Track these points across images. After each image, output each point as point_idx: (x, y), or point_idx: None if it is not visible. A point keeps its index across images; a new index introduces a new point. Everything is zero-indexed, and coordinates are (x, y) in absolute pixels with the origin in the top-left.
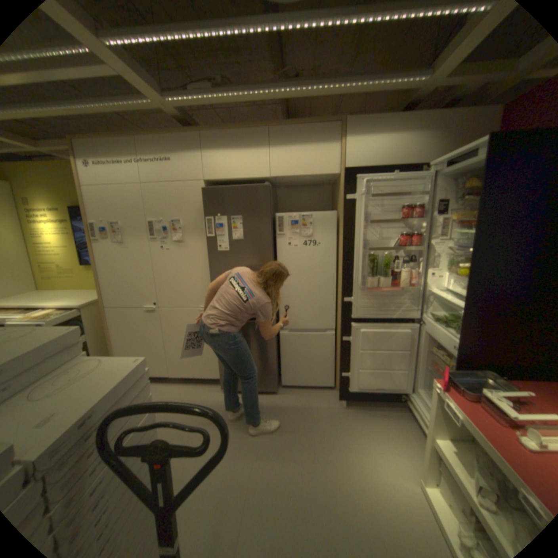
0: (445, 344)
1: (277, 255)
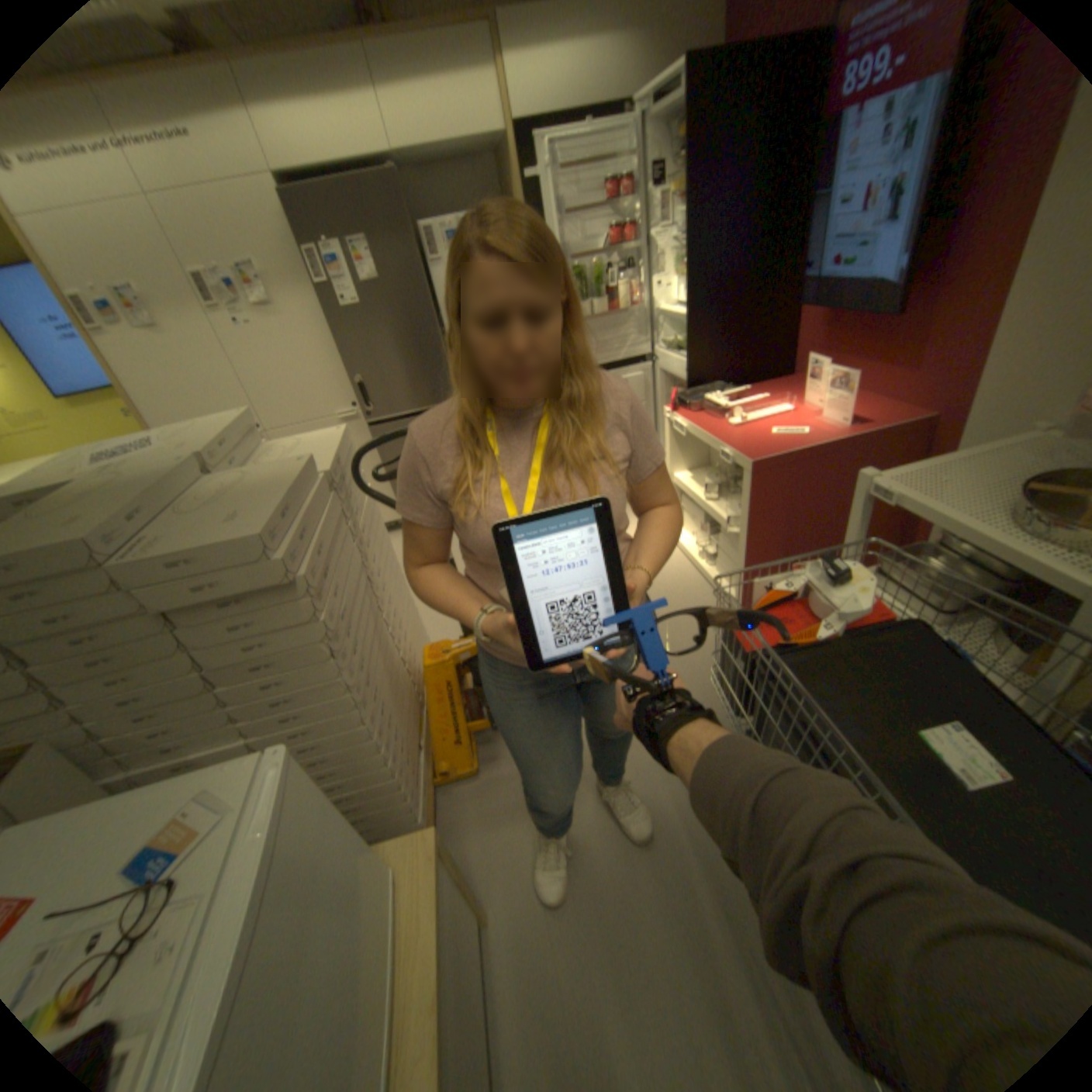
0: (678, 373)
1: (438, 300)
